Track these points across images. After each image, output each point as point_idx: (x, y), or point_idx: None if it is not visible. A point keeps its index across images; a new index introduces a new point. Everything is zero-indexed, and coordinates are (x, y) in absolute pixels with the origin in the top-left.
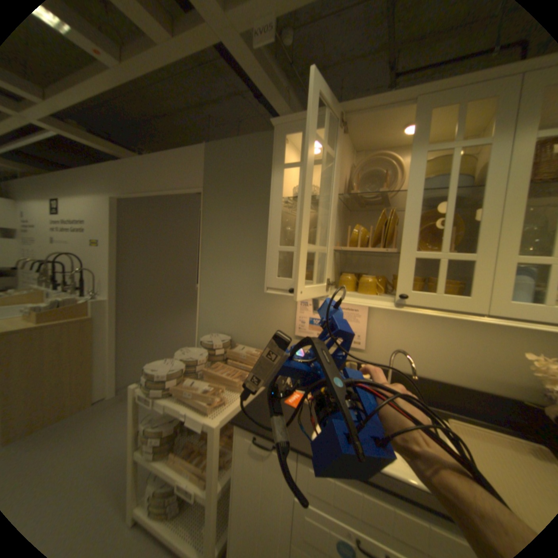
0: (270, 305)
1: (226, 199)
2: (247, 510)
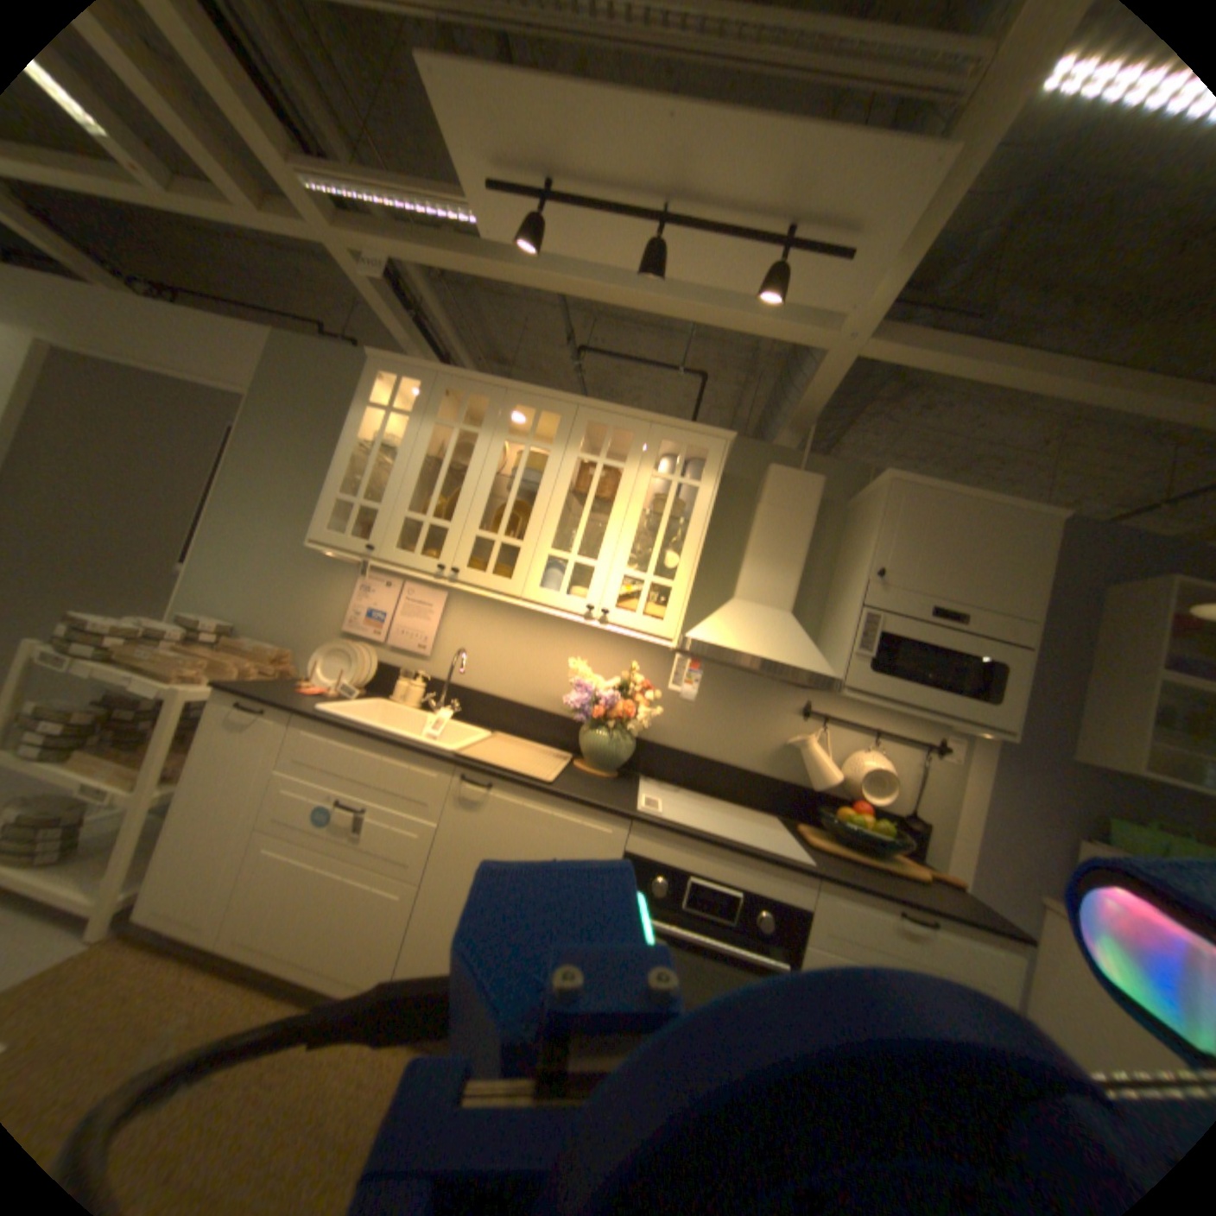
0: (314, 587)
1: (286, 420)
2: (197, 804)
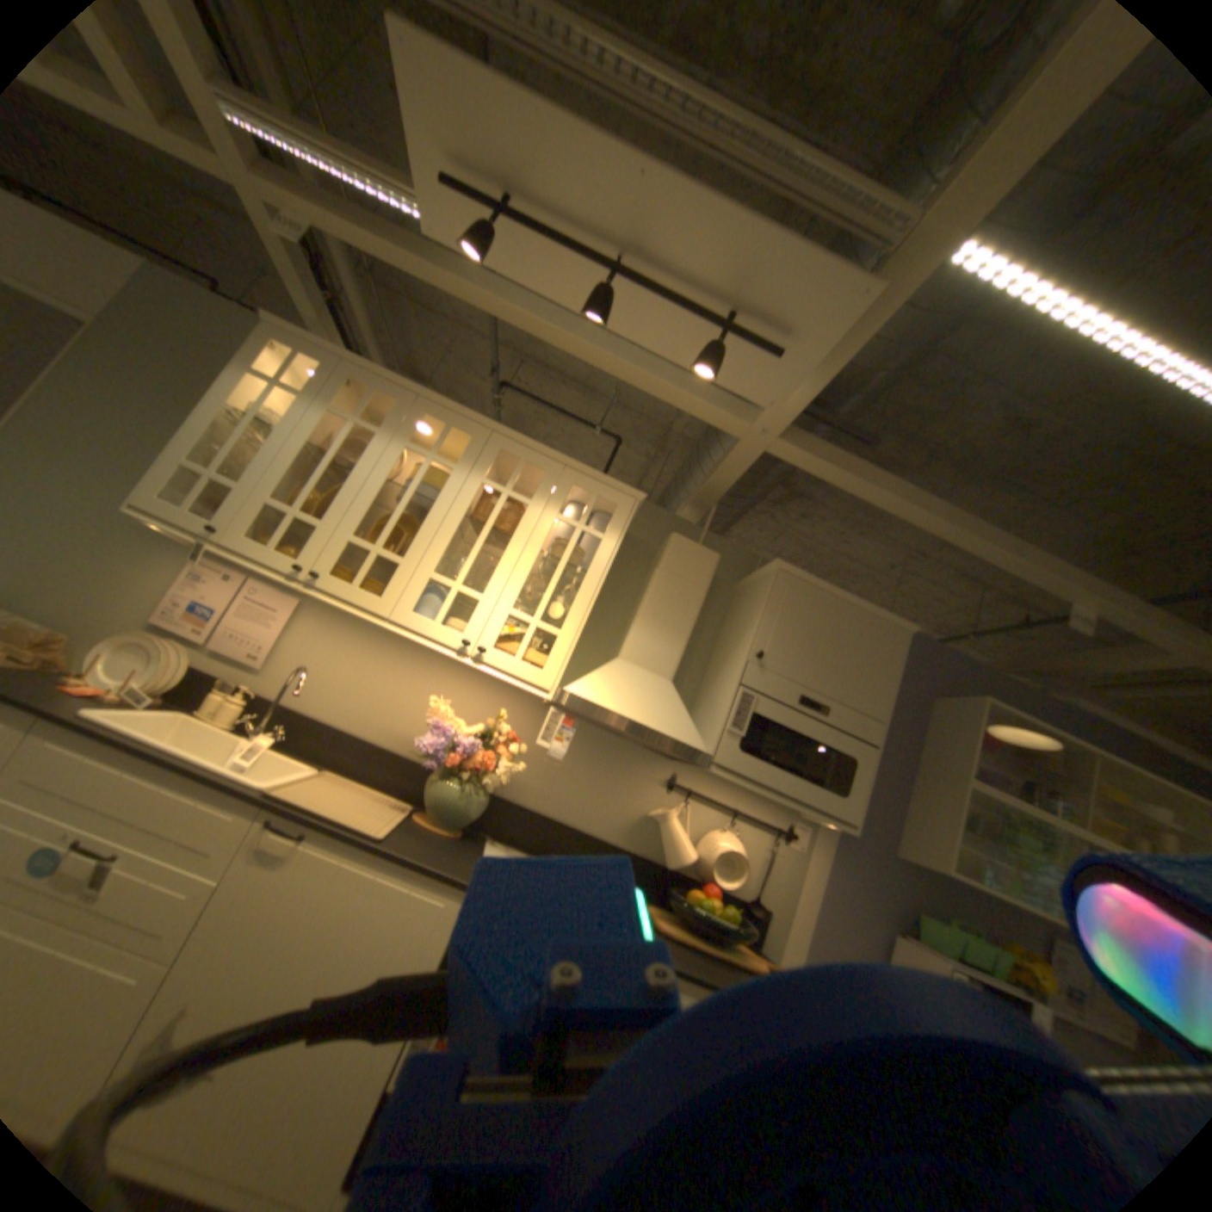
0: (126, 564)
1: (140, 366)
2: None
